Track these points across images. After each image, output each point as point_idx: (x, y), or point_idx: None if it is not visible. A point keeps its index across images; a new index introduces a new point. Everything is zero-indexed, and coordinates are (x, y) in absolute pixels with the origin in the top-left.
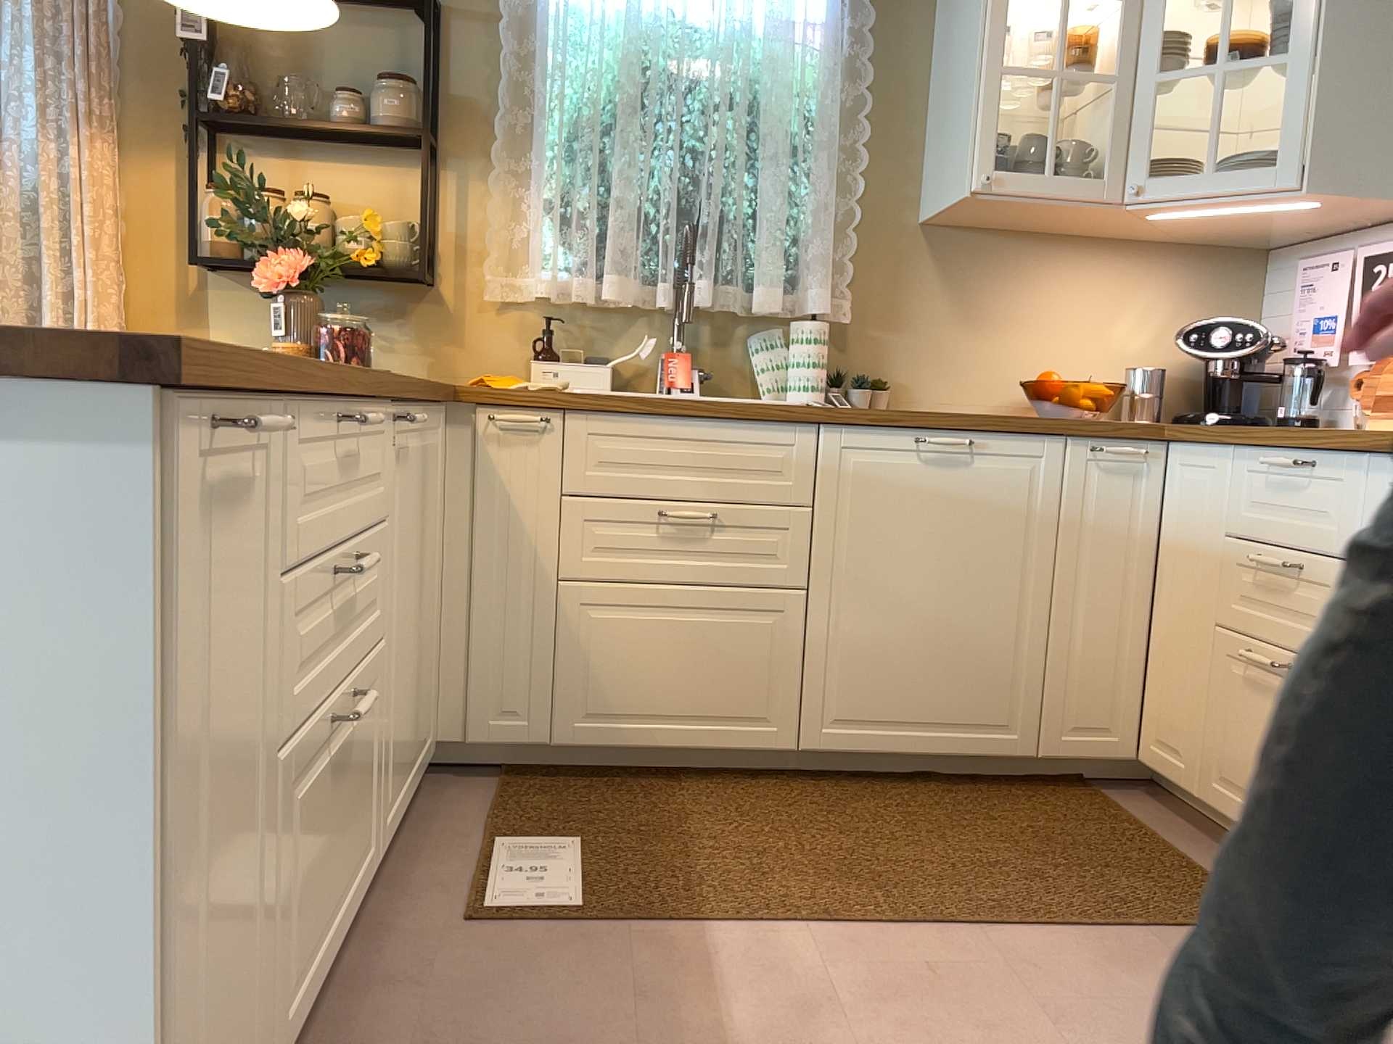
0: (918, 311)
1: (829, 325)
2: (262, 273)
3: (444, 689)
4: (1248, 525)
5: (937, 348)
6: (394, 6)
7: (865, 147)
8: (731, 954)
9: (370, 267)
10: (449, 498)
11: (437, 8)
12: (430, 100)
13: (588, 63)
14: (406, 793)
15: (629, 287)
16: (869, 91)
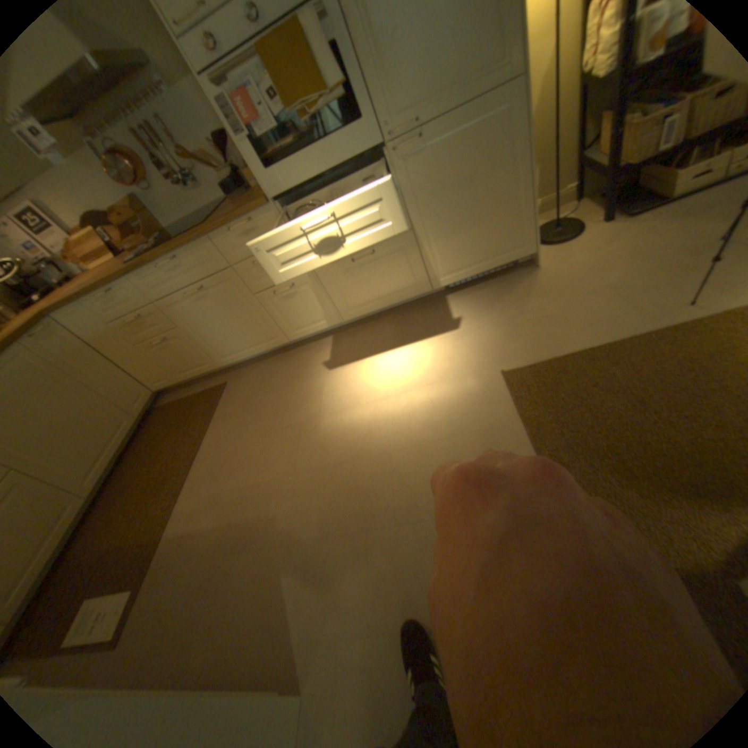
0: None
1: None
2: None
3: None
4: (110, 317)
5: None
6: None
7: None
8: (178, 528)
9: None
10: None
11: None
12: None
13: None
14: None
15: None
16: None
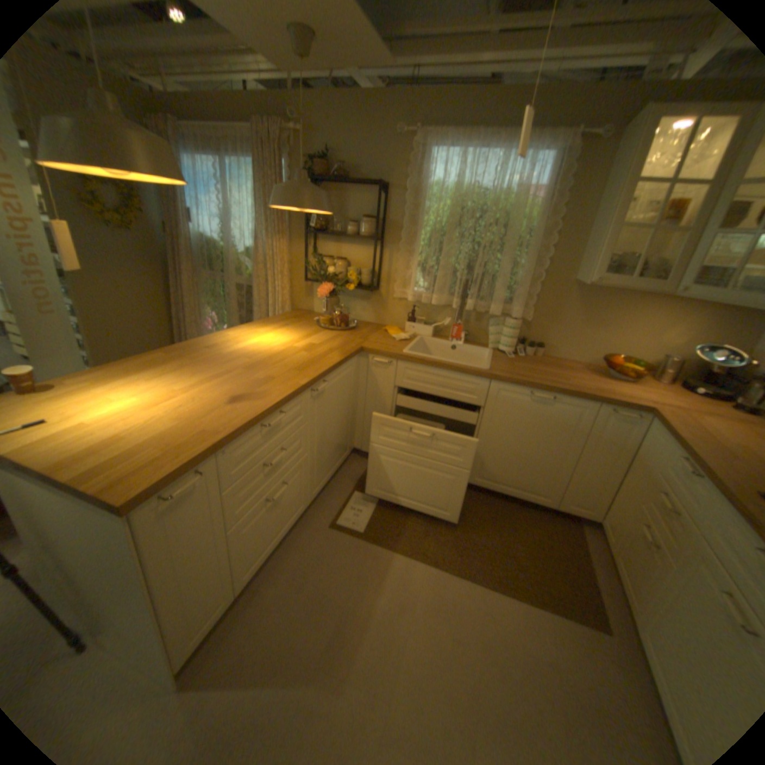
0: (565, 317)
1: (520, 323)
2: (318, 291)
3: (356, 434)
4: (668, 477)
5: (571, 333)
6: (370, 184)
7: (556, 244)
8: (397, 570)
9: (358, 282)
10: (361, 380)
11: (381, 189)
12: (377, 226)
13: (438, 209)
14: (330, 476)
15: (442, 301)
16: (563, 218)
